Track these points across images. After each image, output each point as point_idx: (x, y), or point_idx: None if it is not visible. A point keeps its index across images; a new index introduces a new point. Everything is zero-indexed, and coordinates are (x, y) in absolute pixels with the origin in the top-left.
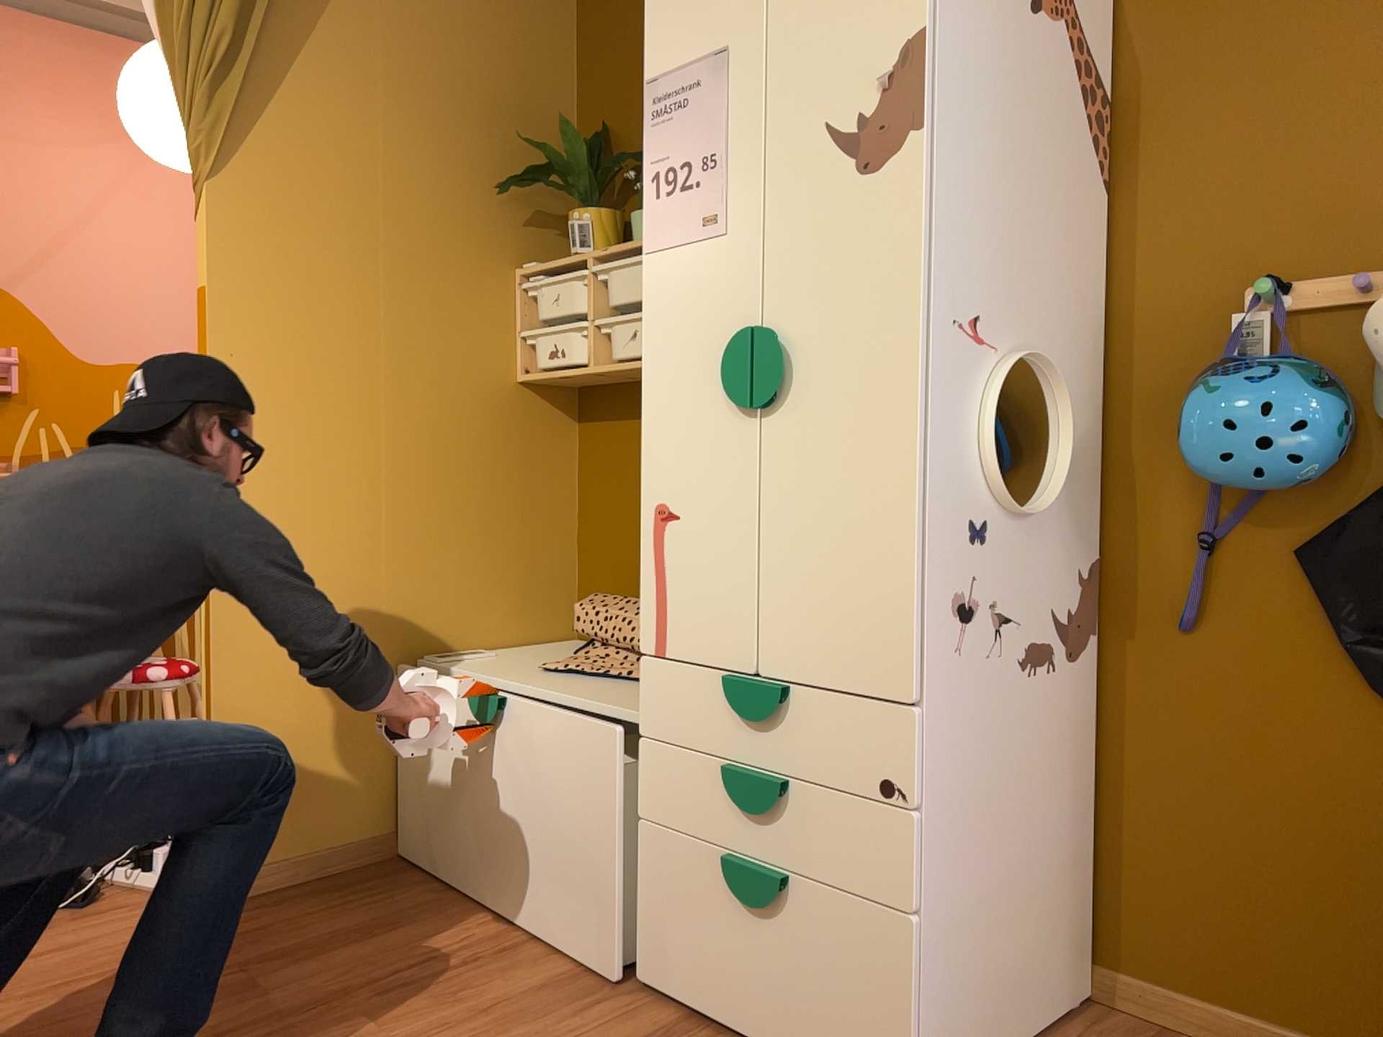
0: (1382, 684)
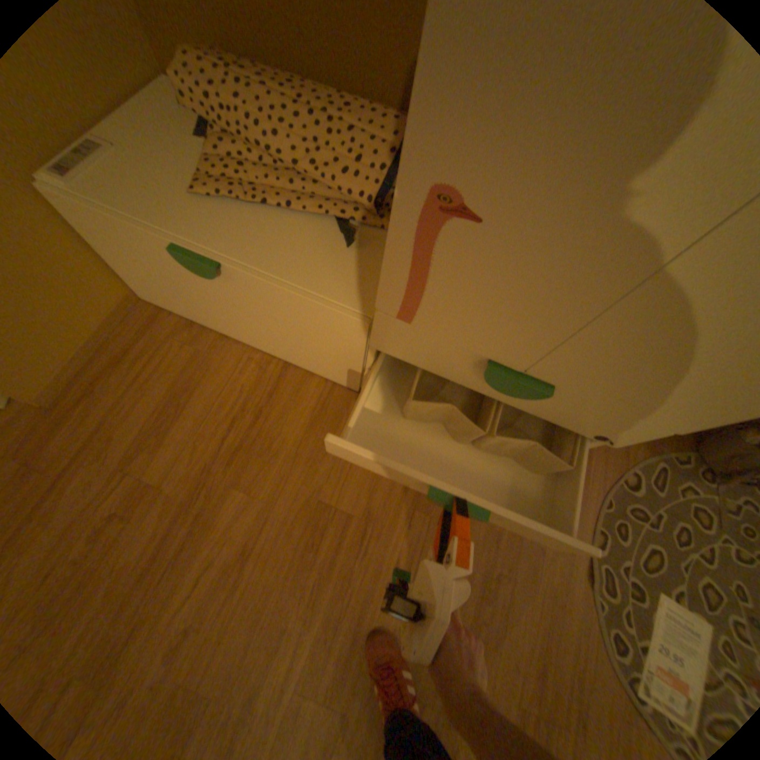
0: None
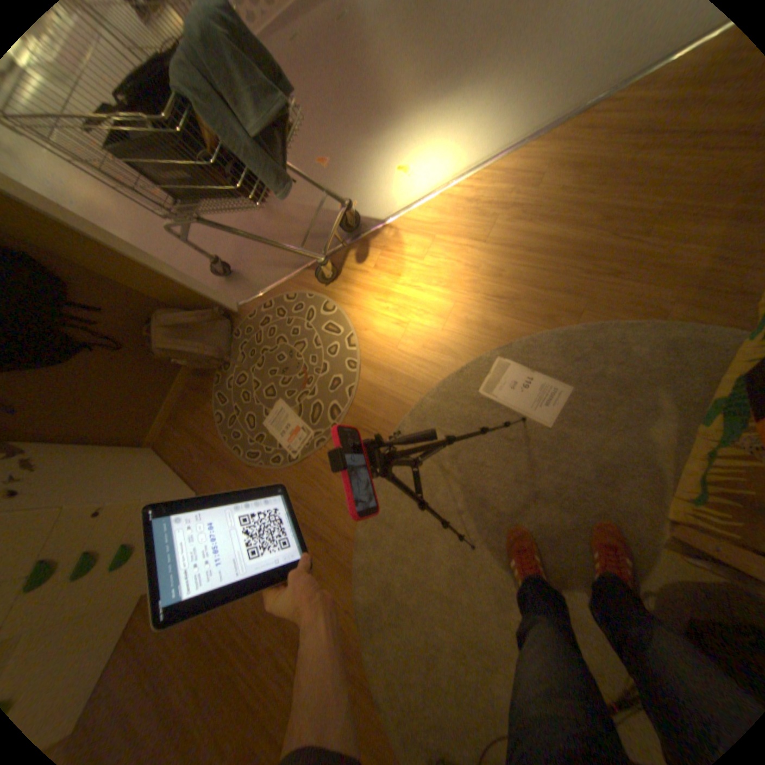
0: (58, 363)
